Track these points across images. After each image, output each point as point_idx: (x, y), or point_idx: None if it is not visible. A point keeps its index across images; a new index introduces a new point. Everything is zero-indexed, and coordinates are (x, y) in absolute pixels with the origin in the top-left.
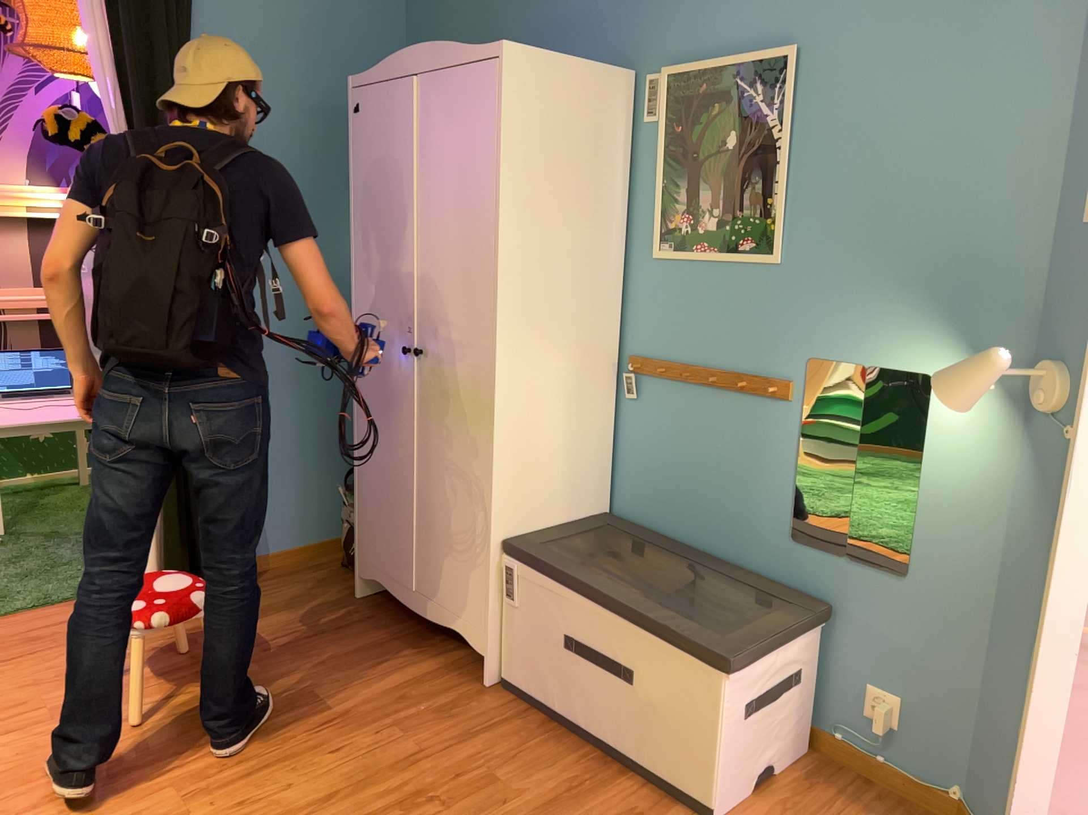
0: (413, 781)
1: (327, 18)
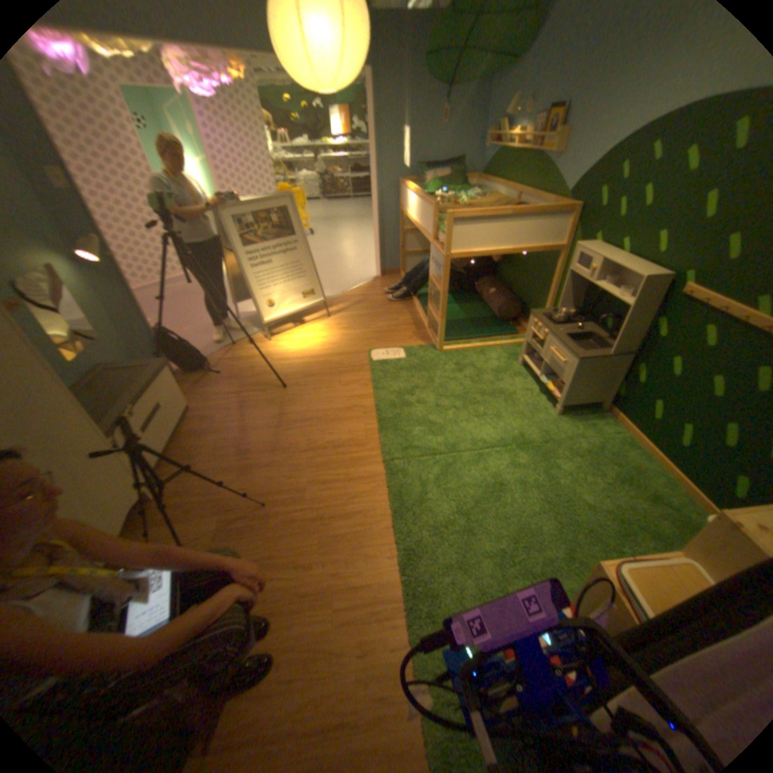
0: (233, 461)
1: None
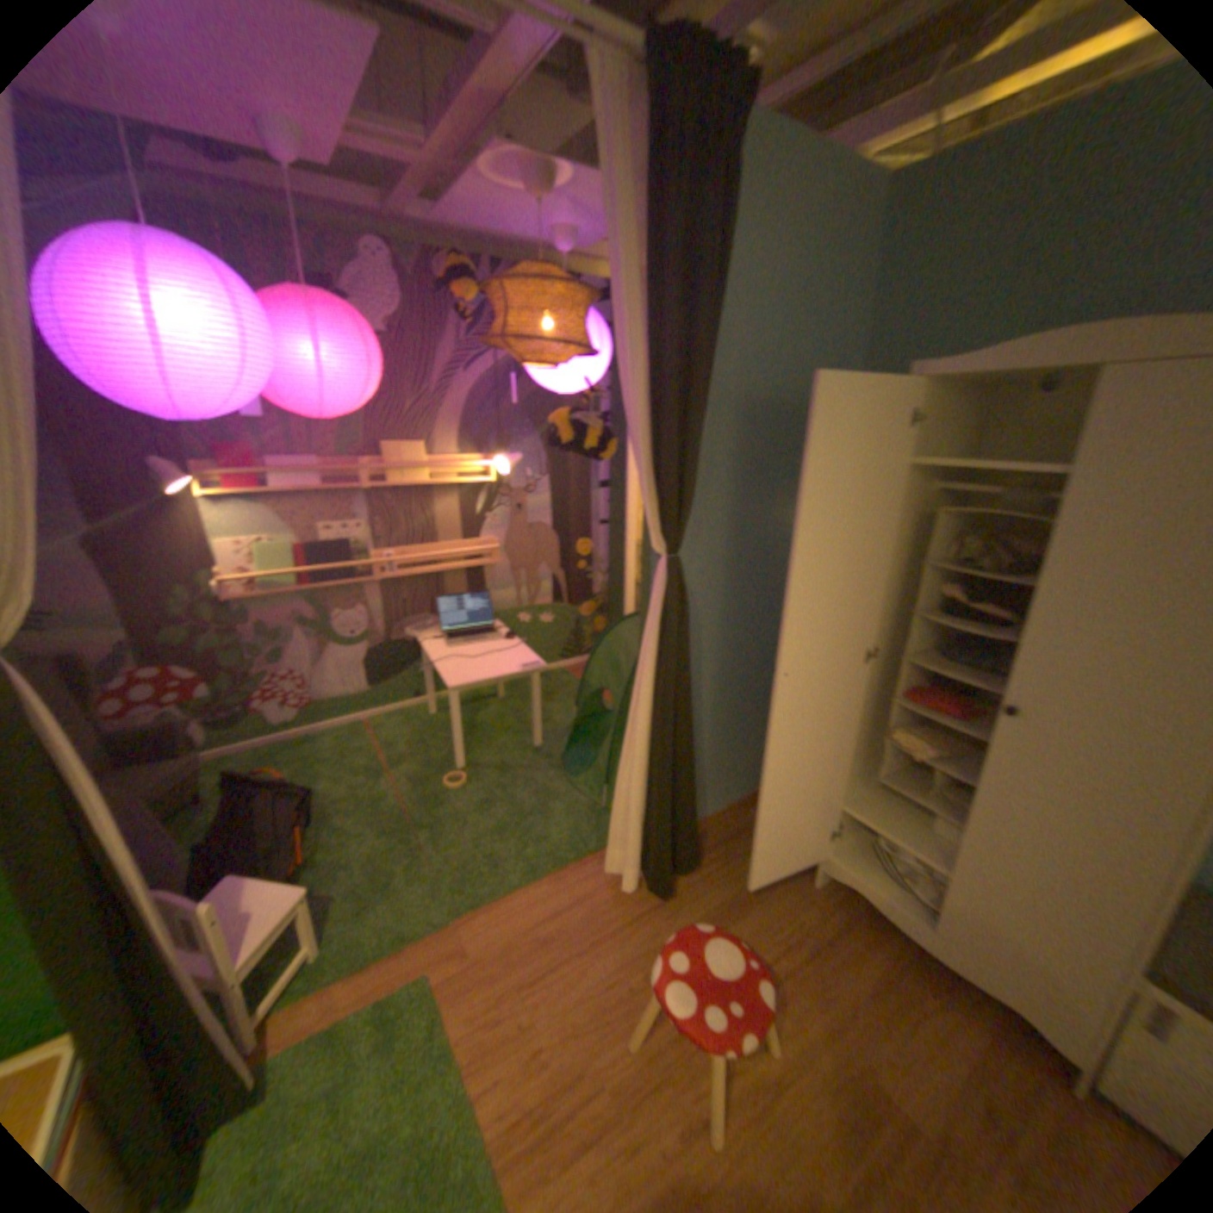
0: None
1: (816, 284)
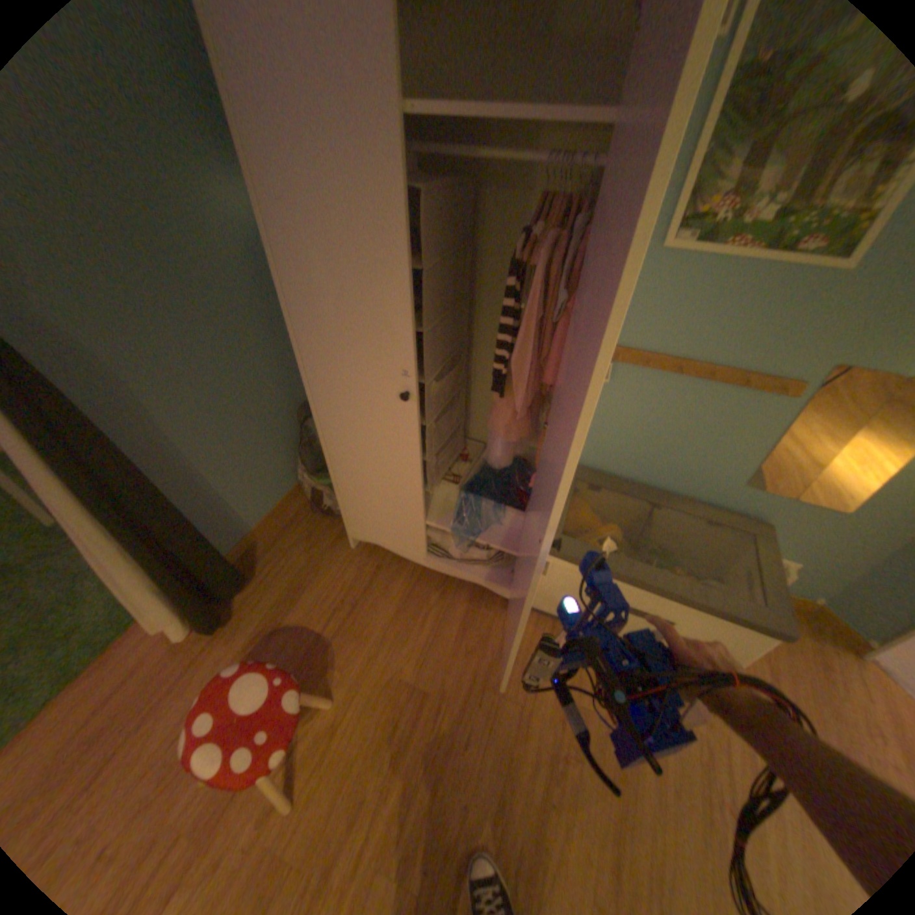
0: (541, 745)
1: None
